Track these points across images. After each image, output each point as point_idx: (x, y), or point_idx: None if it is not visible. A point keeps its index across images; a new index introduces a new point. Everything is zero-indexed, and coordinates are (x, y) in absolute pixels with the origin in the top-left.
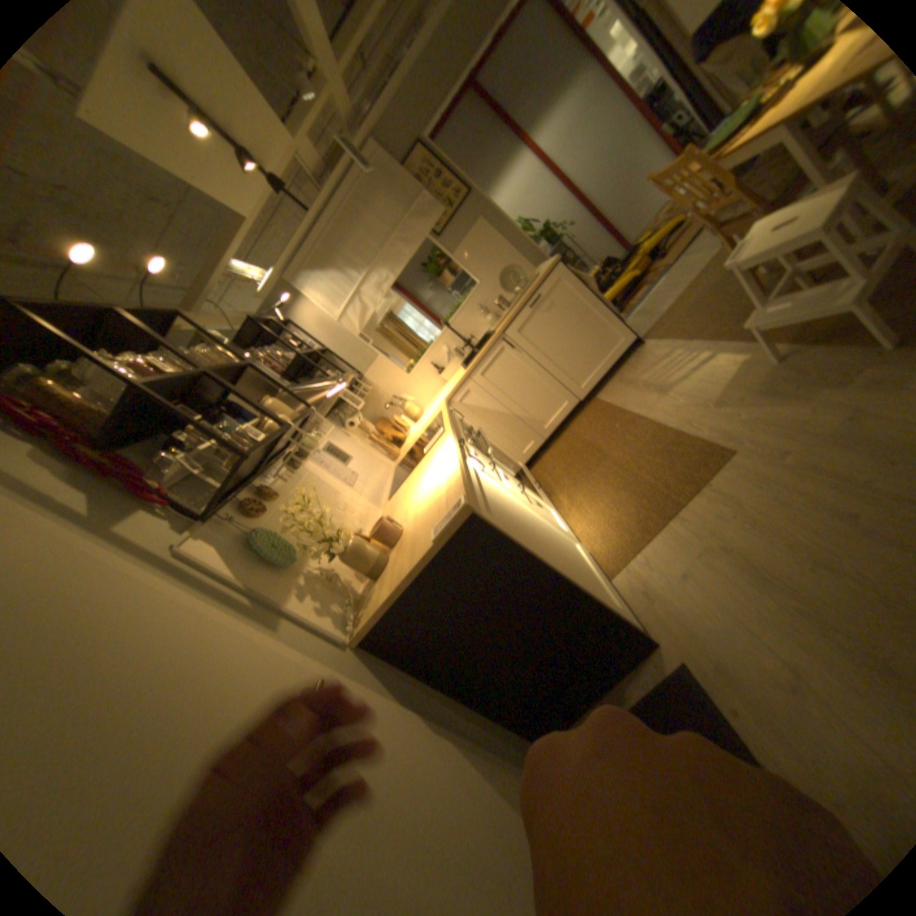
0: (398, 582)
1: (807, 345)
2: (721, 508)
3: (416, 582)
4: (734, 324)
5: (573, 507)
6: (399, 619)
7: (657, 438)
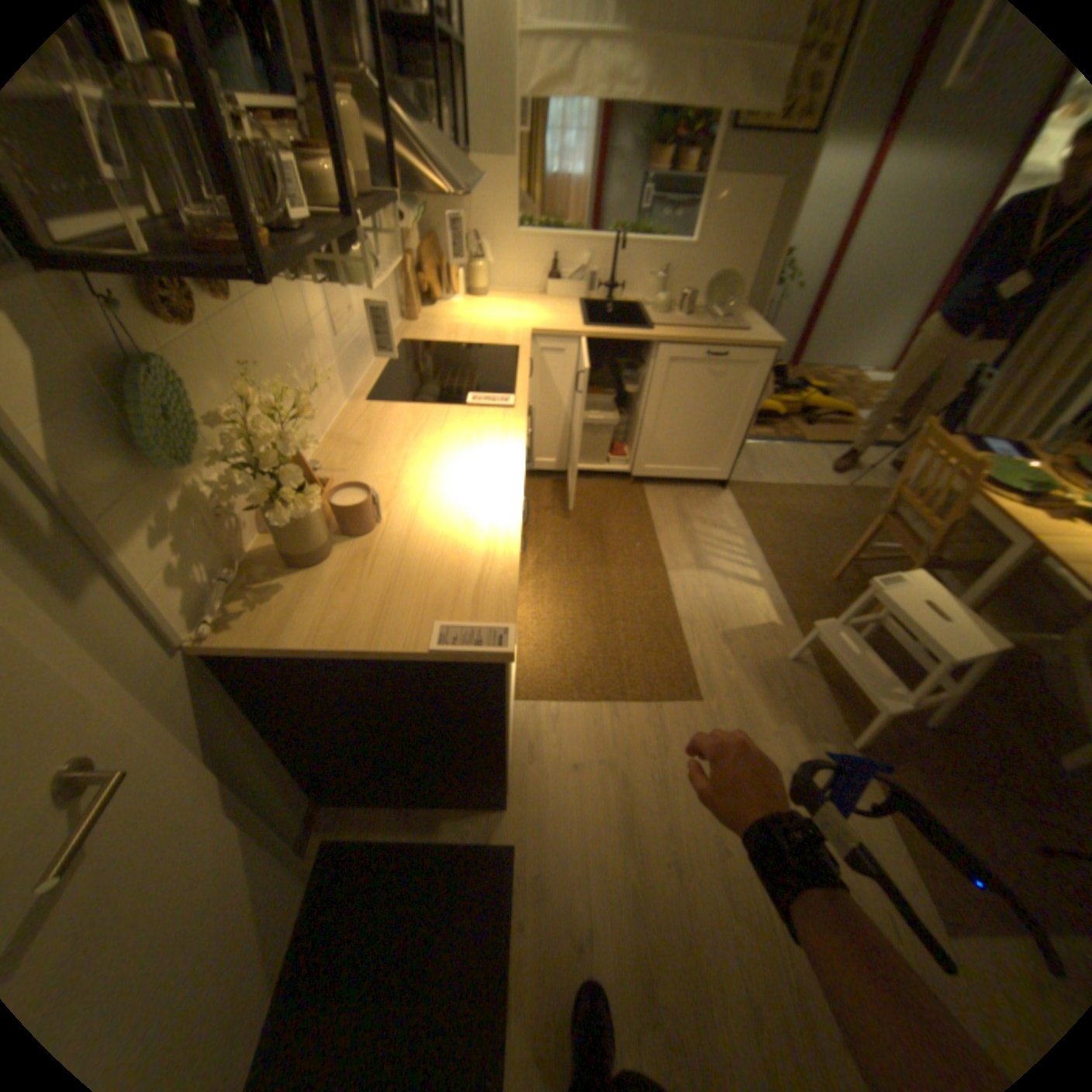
0: (333, 646)
1: (818, 669)
2: (651, 739)
3: (355, 656)
4: (795, 577)
5: (532, 578)
6: (286, 663)
7: (657, 605)
